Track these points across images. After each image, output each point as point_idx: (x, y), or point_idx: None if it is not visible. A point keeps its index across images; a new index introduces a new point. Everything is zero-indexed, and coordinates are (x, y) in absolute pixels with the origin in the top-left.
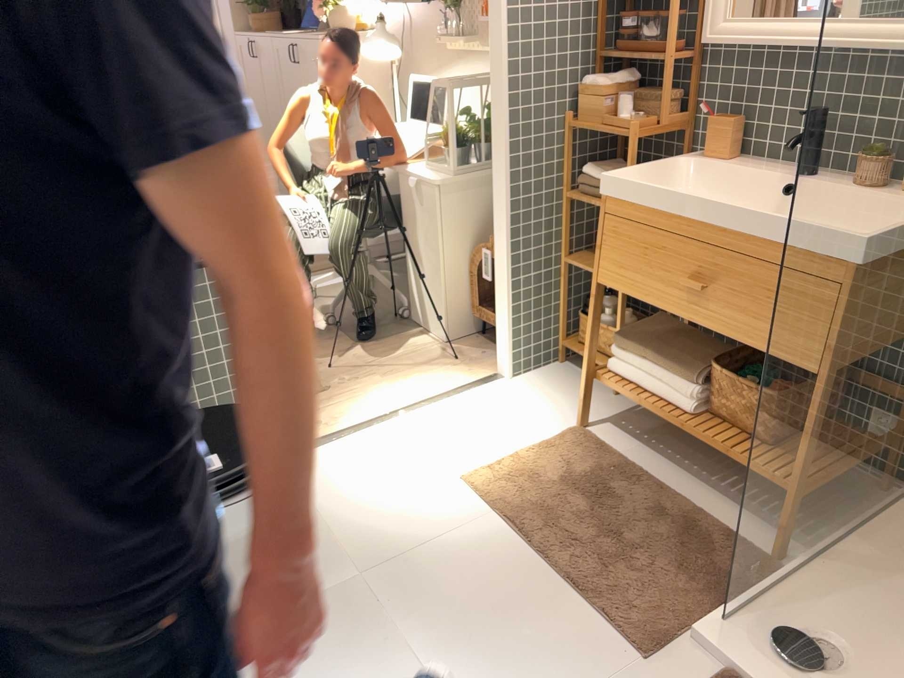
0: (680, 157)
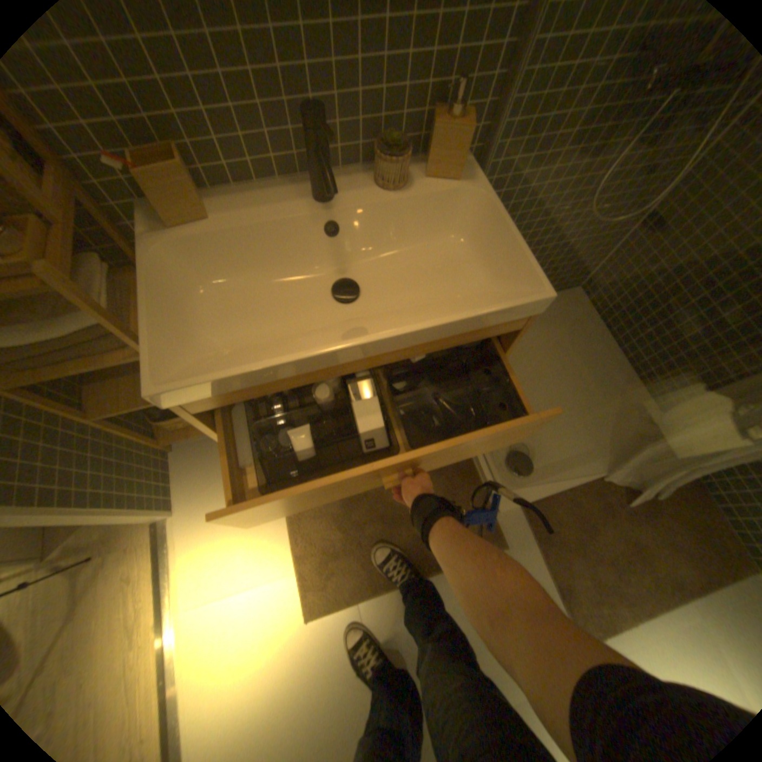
0: (136, 242)
